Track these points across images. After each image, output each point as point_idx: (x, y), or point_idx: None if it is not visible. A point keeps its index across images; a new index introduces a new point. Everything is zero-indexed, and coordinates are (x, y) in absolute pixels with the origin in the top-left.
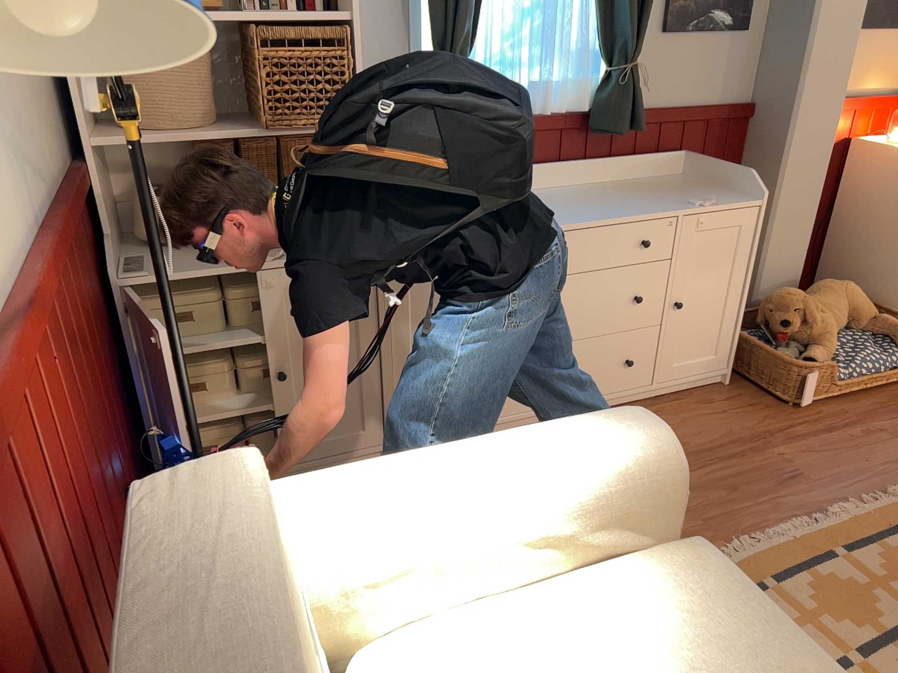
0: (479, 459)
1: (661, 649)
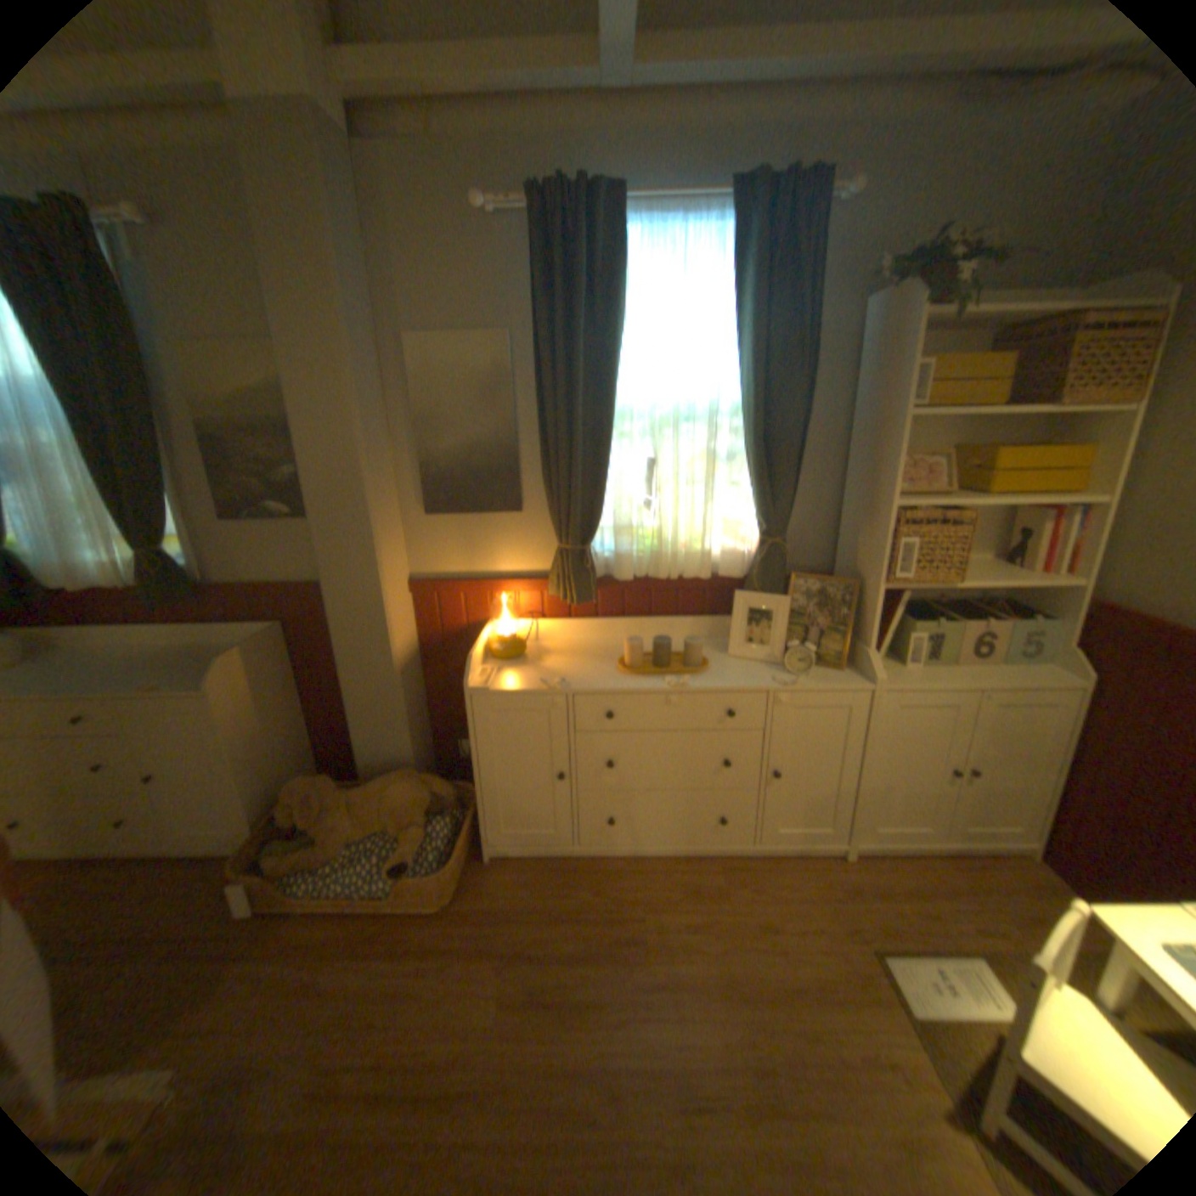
0: None
1: None
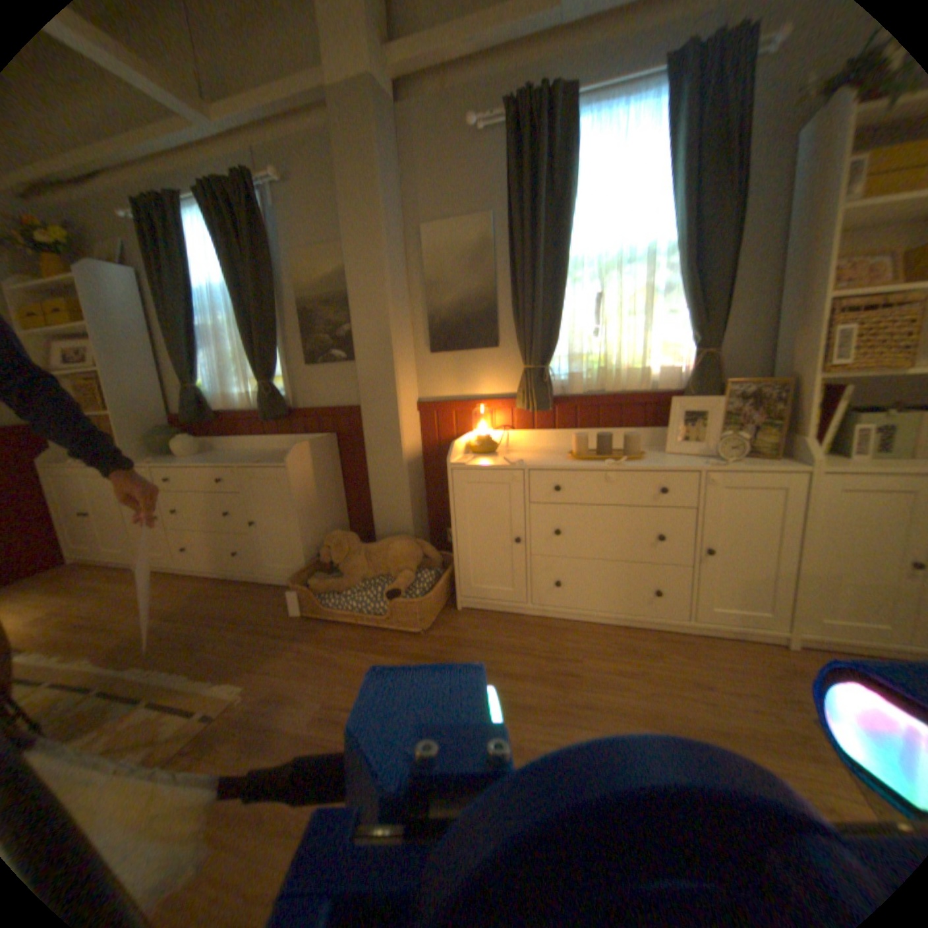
0: None
1: None
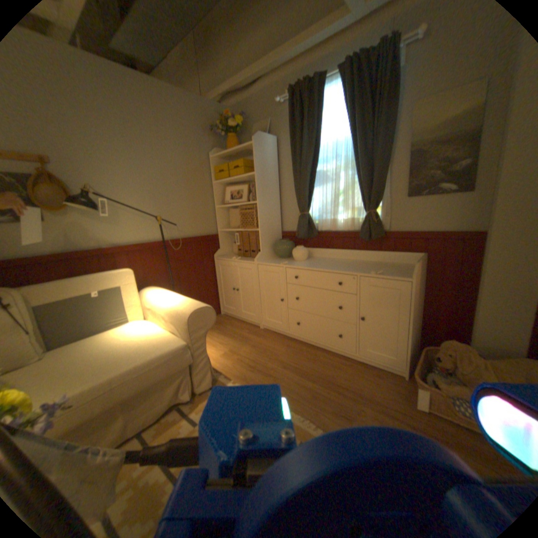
0: (174, 297)
1: (140, 343)
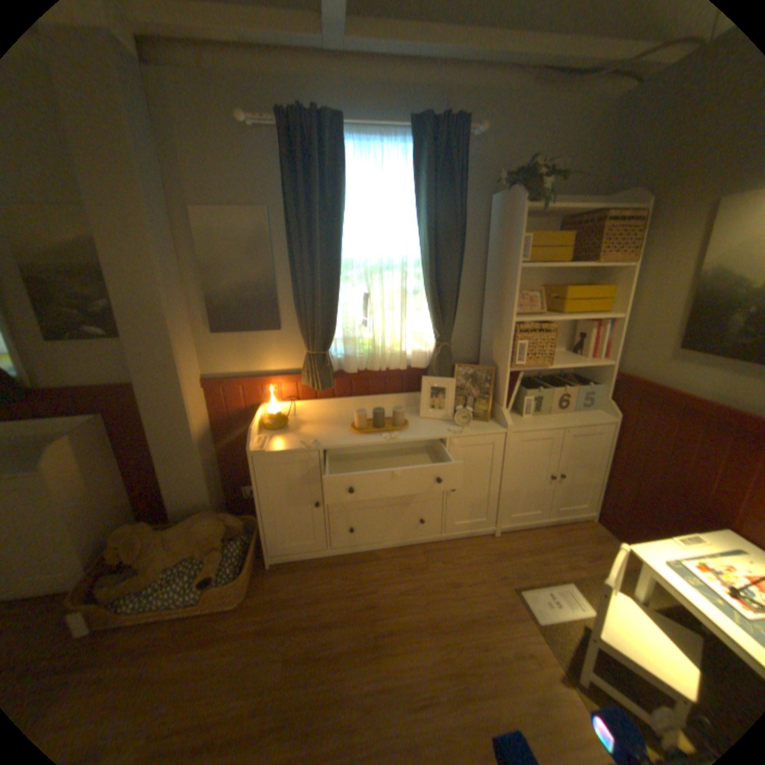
0: None
1: None
